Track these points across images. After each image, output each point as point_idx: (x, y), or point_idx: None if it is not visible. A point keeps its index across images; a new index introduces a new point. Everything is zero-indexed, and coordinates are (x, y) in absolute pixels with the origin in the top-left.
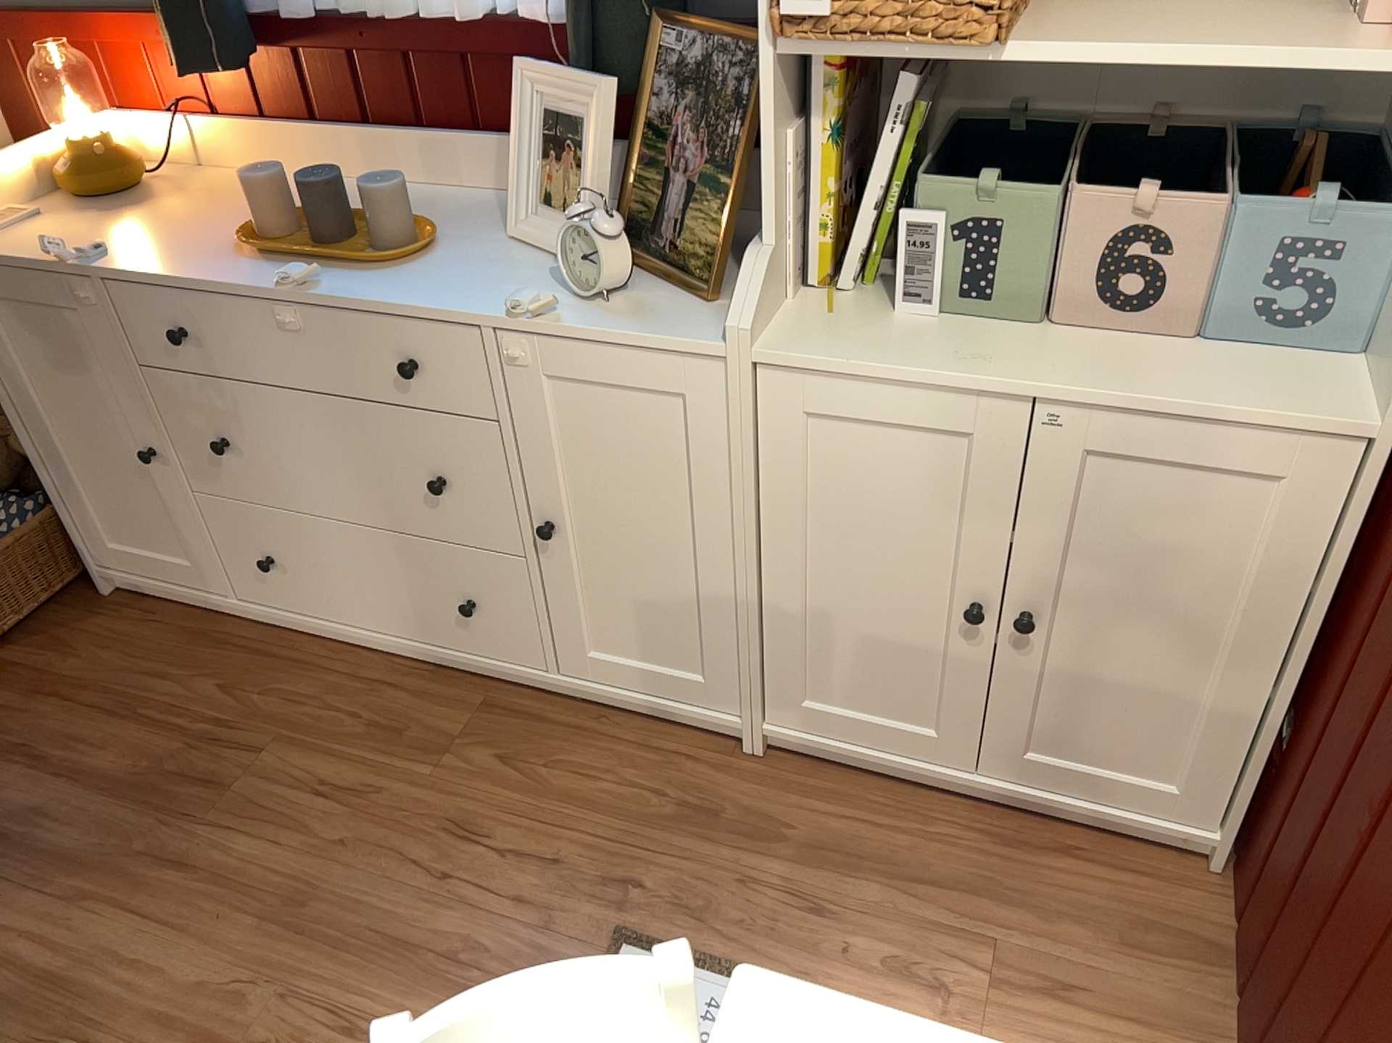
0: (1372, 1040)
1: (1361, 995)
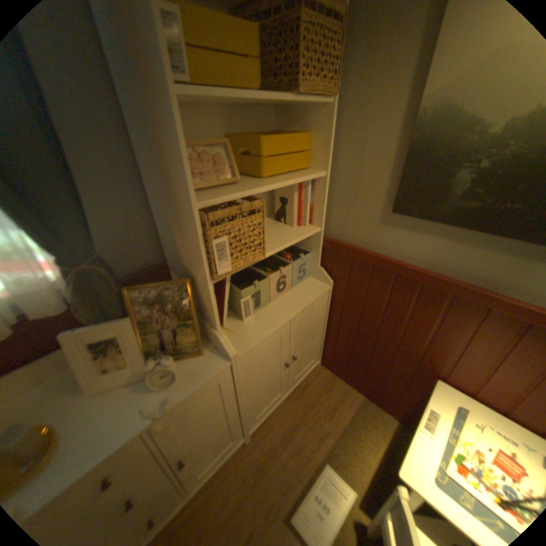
0: (409, 368)
1: (400, 364)
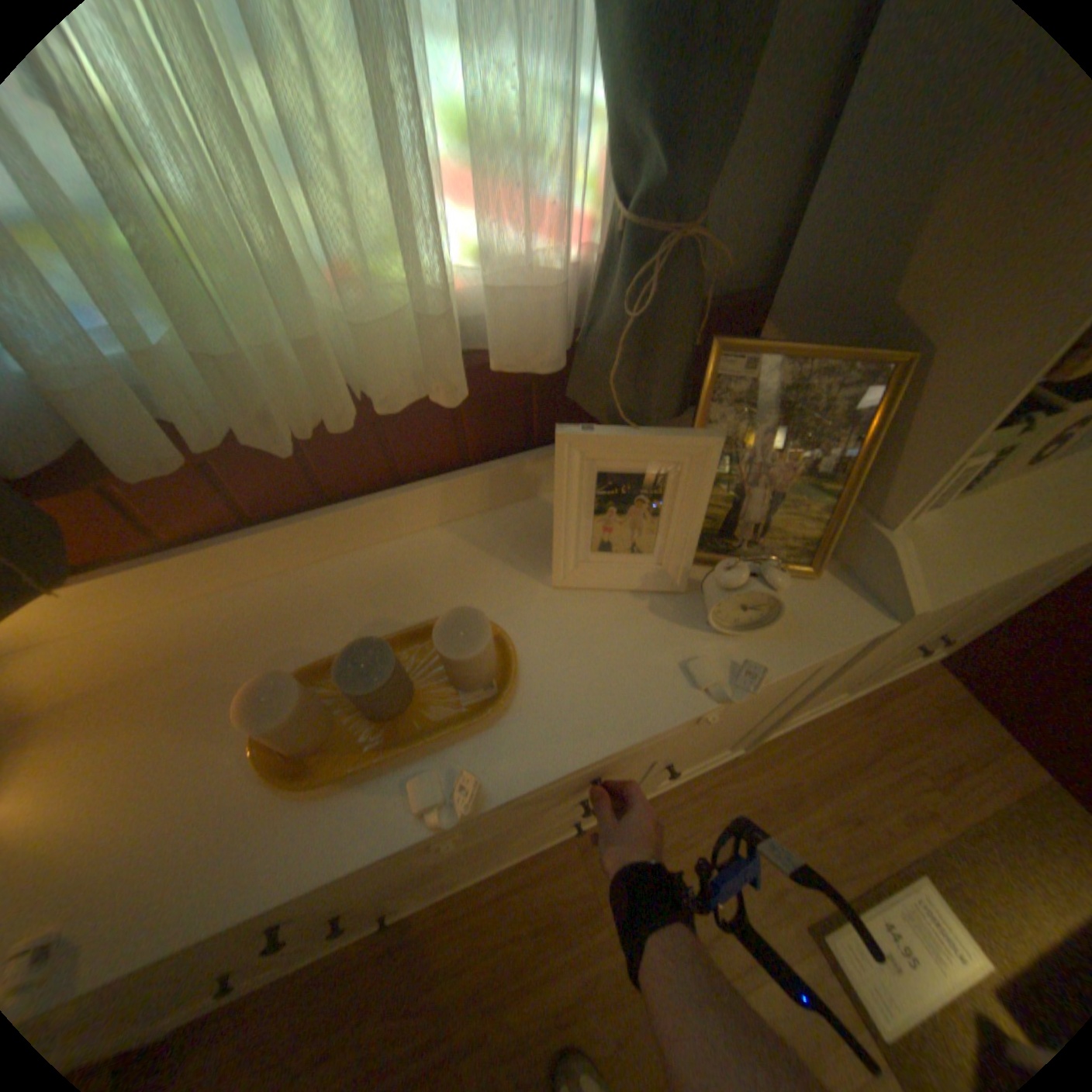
0: None
1: None
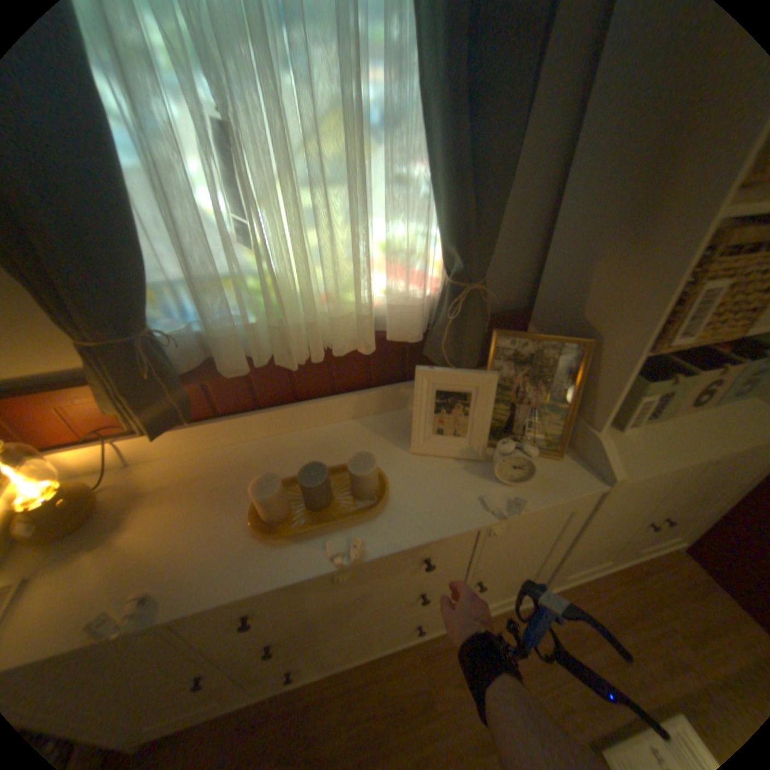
0: None
1: None
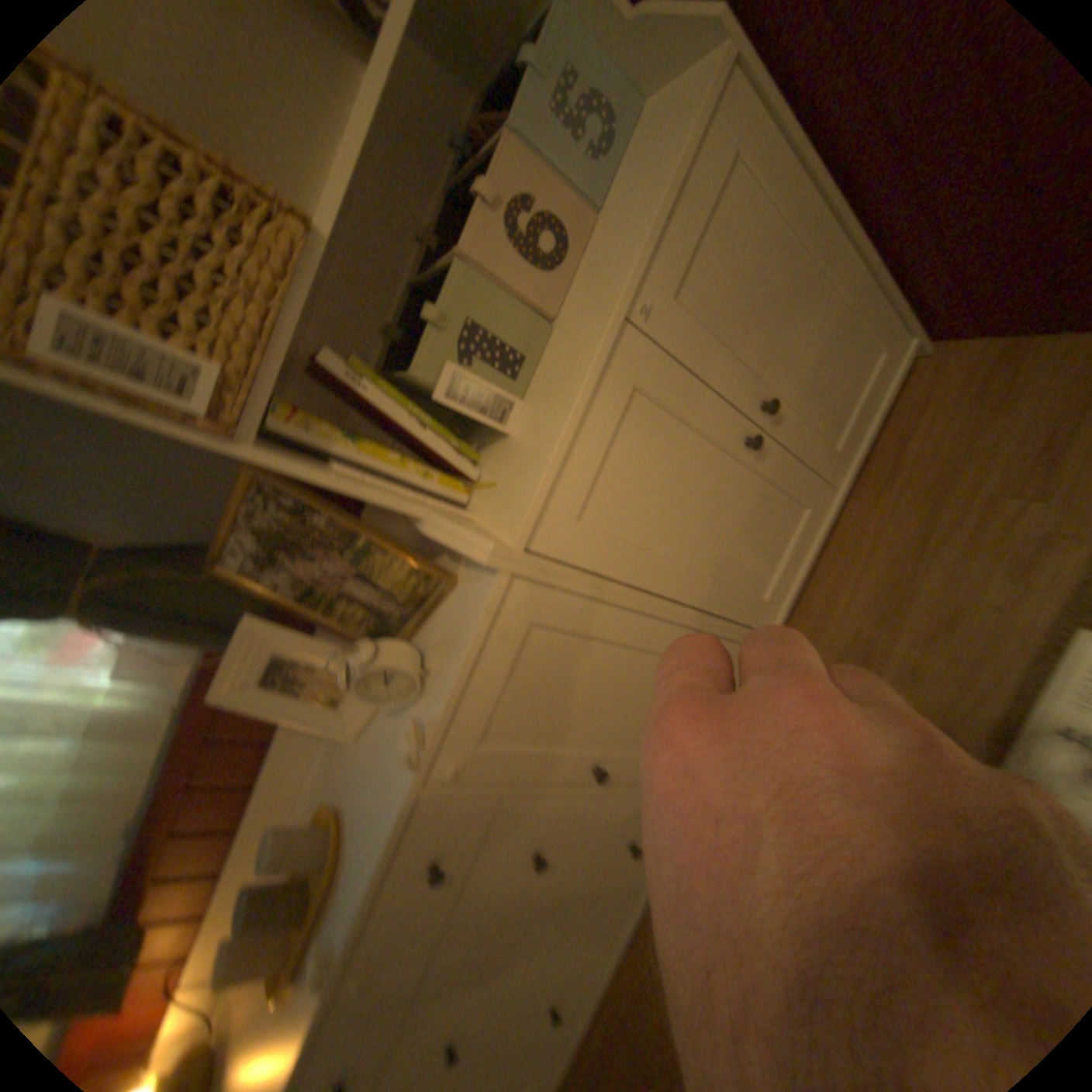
0: None
1: None
